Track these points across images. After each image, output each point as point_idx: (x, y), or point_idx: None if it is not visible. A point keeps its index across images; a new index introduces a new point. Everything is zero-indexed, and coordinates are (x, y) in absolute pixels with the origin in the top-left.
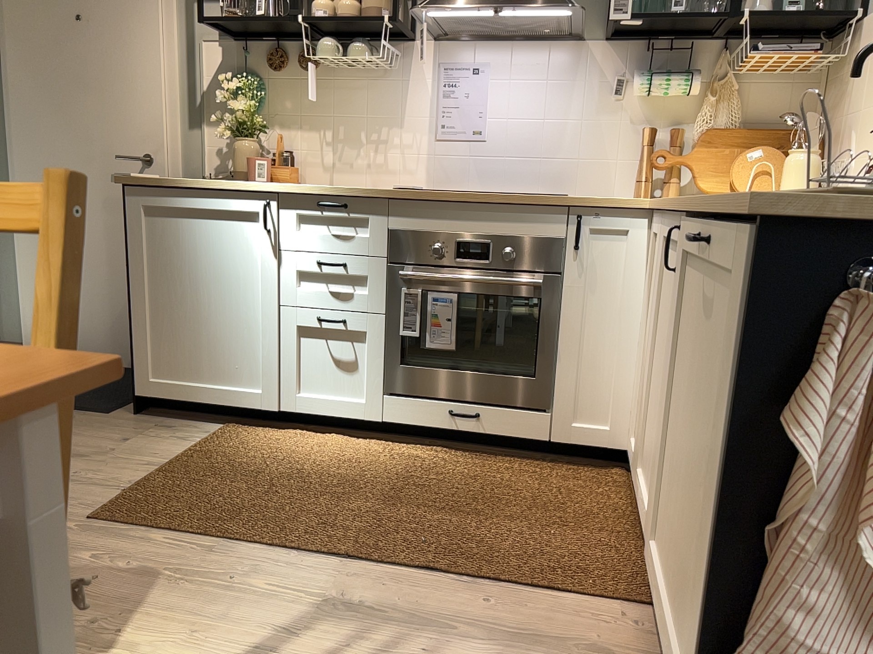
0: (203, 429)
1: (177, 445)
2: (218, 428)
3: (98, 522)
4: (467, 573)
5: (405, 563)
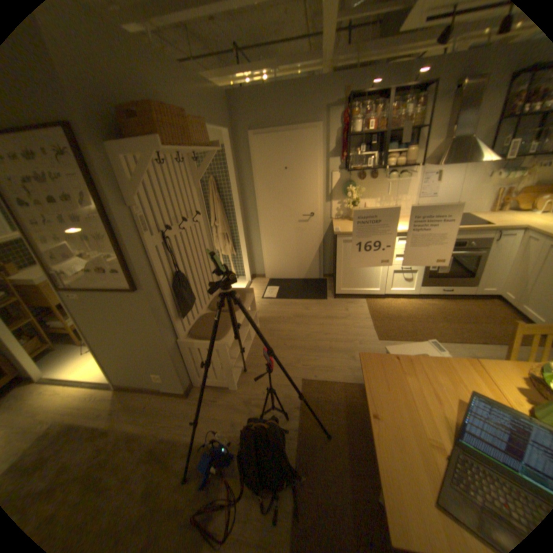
0: (364, 302)
1: (365, 309)
2: (365, 300)
3: (384, 340)
4: (496, 343)
5: (476, 342)
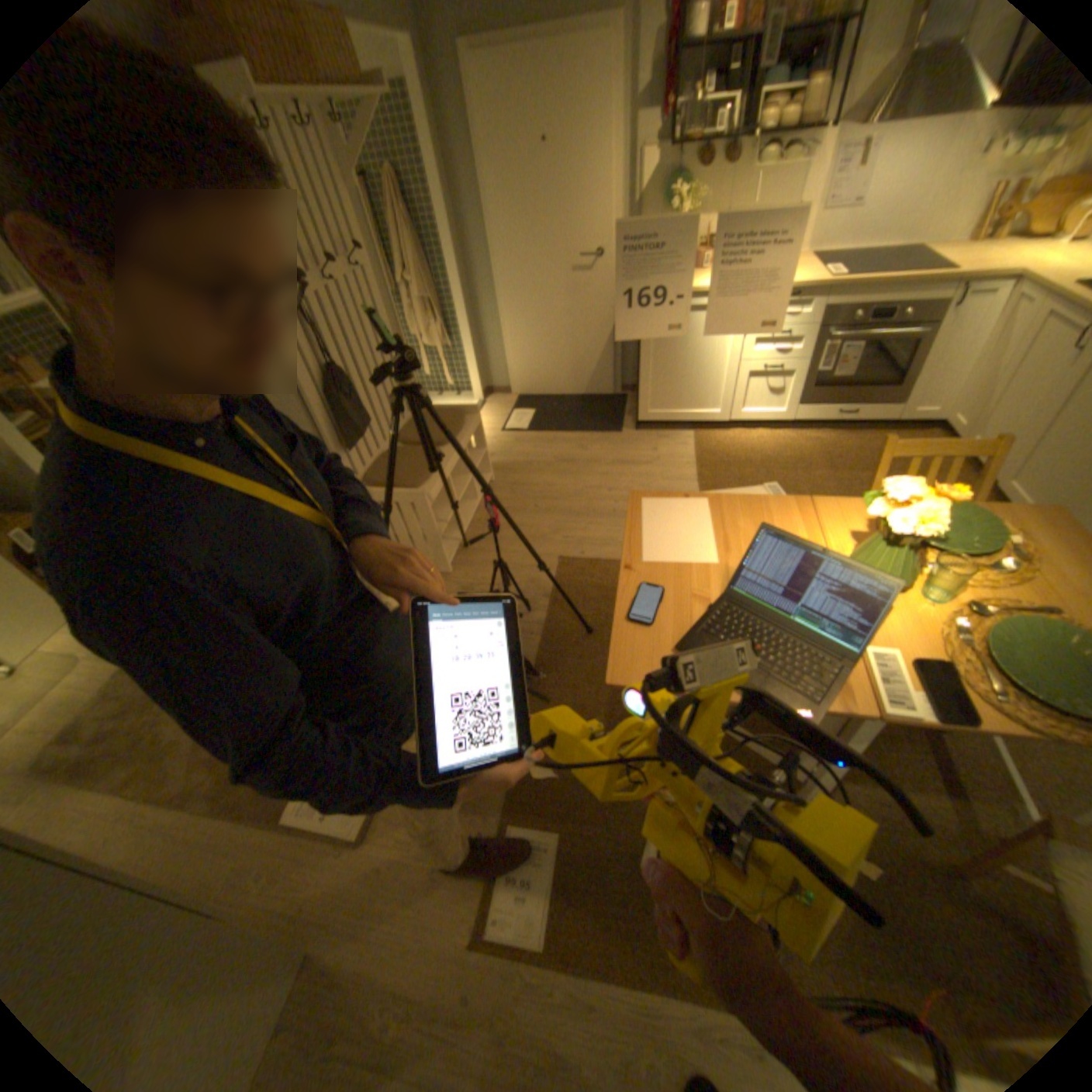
0: (689, 437)
1: (688, 449)
2: (692, 434)
3: None
4: None
5: None
